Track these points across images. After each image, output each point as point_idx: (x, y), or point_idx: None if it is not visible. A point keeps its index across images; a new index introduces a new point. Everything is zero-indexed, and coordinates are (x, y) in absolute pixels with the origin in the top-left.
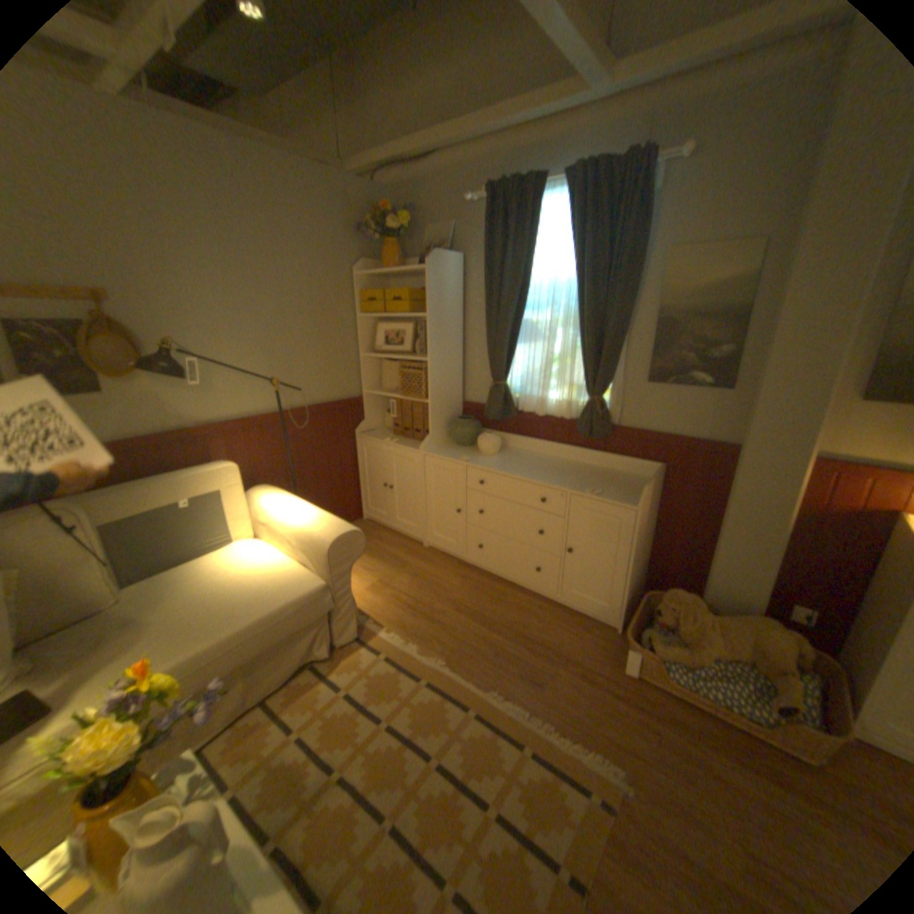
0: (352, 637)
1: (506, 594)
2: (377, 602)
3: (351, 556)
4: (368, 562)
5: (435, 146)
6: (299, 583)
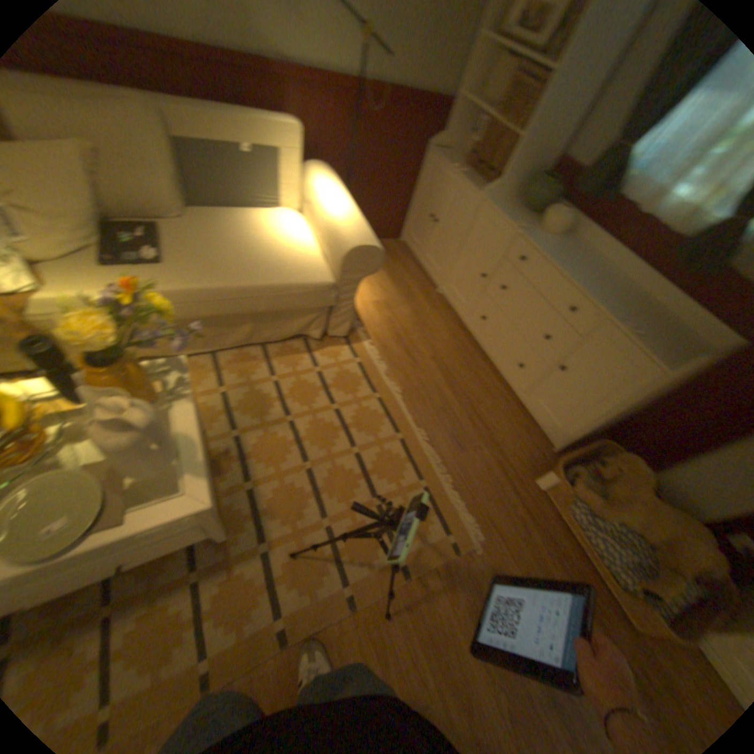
0: (344, 335)
1: (481, 370)
2: (377, 318)
3: (367, 271)
4: (386, 282)
5: None
6: (315, 273)
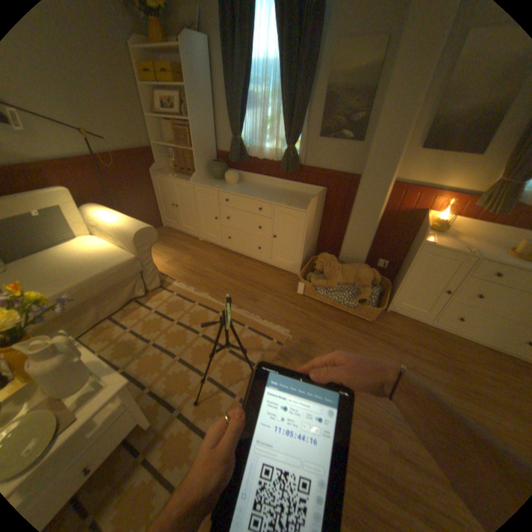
0: (158, 285)
1: (243, 262)
2: (172, 269)
3: (150, 242)
4: (167, 249)
5: None
6: (119, 257)
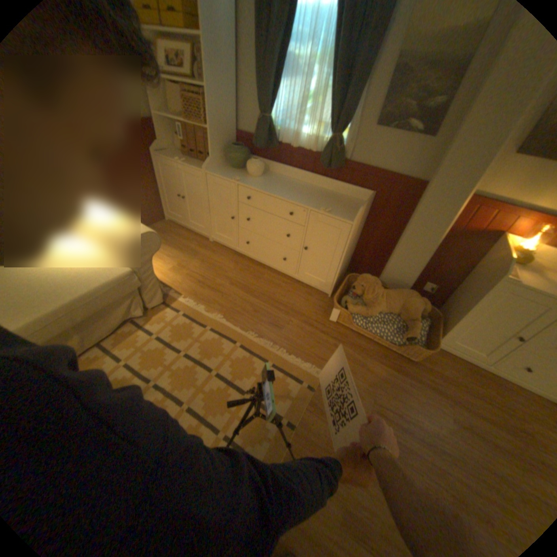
0: (160, 302)
1: (264, 274)
2: (177, 278)
3: (151, 251)
4: (170, 251)
5: None
6: (110, 270)
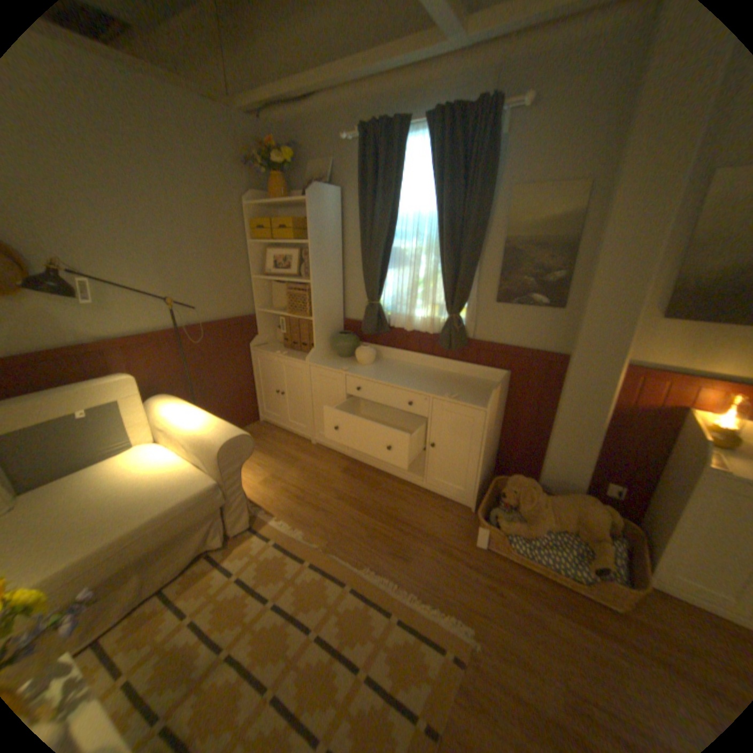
0: (245, 527)
1: (381, 483)
2: (269, 494)
3: (241, 457)
4: (262, 459)
5: (313, 88)
6: (191, 484)
